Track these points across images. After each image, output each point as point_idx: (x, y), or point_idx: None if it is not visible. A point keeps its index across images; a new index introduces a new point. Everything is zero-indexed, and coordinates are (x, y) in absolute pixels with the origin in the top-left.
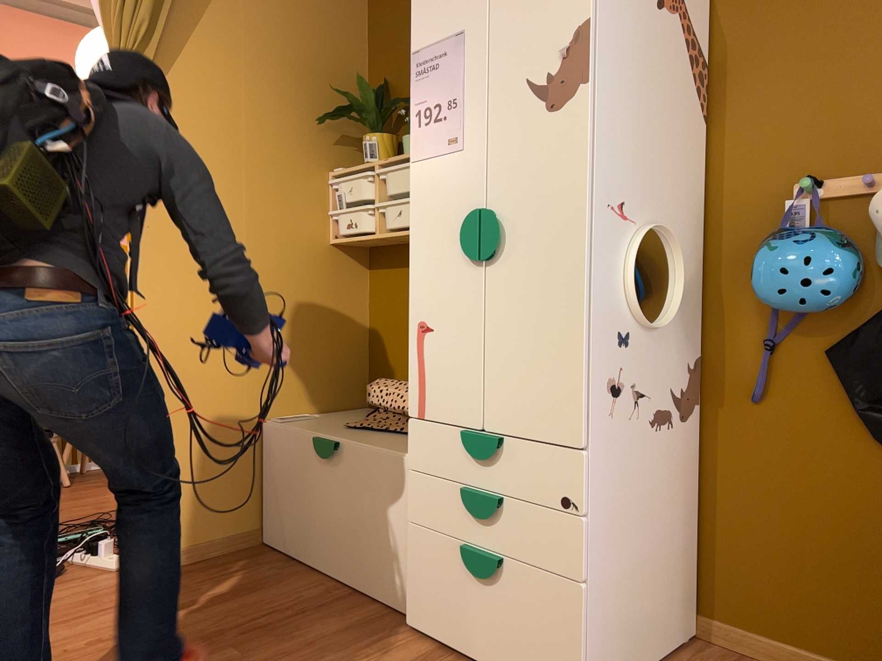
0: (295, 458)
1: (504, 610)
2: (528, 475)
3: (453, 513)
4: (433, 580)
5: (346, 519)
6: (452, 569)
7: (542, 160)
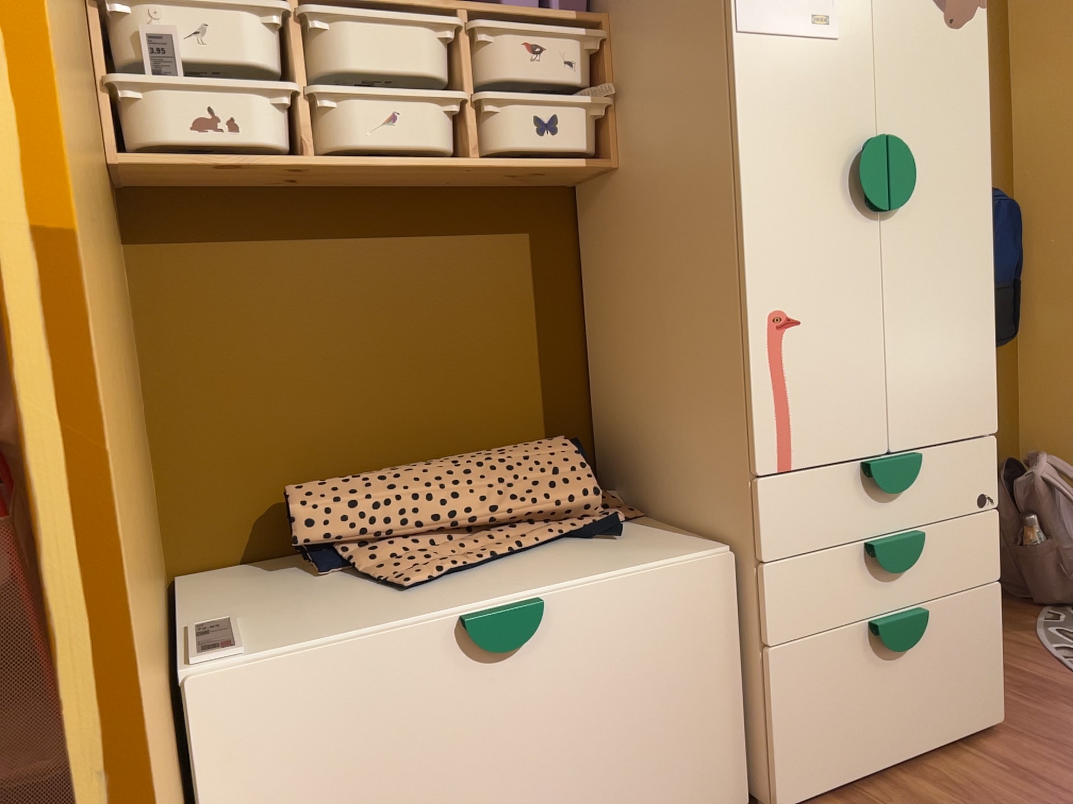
0: (376, 706)
1: (924, 669)
2: (943, 485)
3: (848, 588)
4: (824, 704)
5: (580, 740)
6: (852, 668)
7: (944, 87)
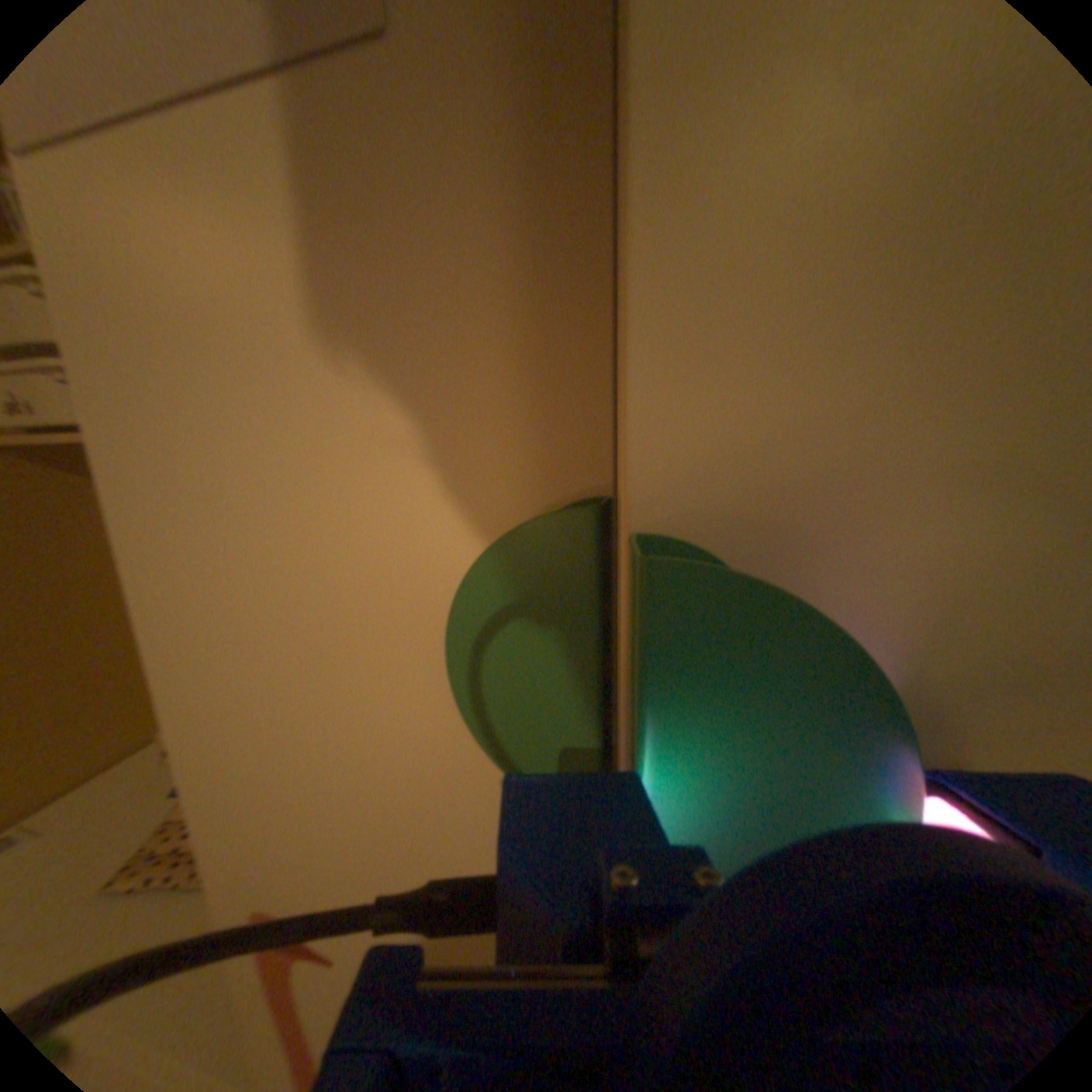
0: None
1: None
2: None
3: None
4: None
5: None
6: None
7: None
